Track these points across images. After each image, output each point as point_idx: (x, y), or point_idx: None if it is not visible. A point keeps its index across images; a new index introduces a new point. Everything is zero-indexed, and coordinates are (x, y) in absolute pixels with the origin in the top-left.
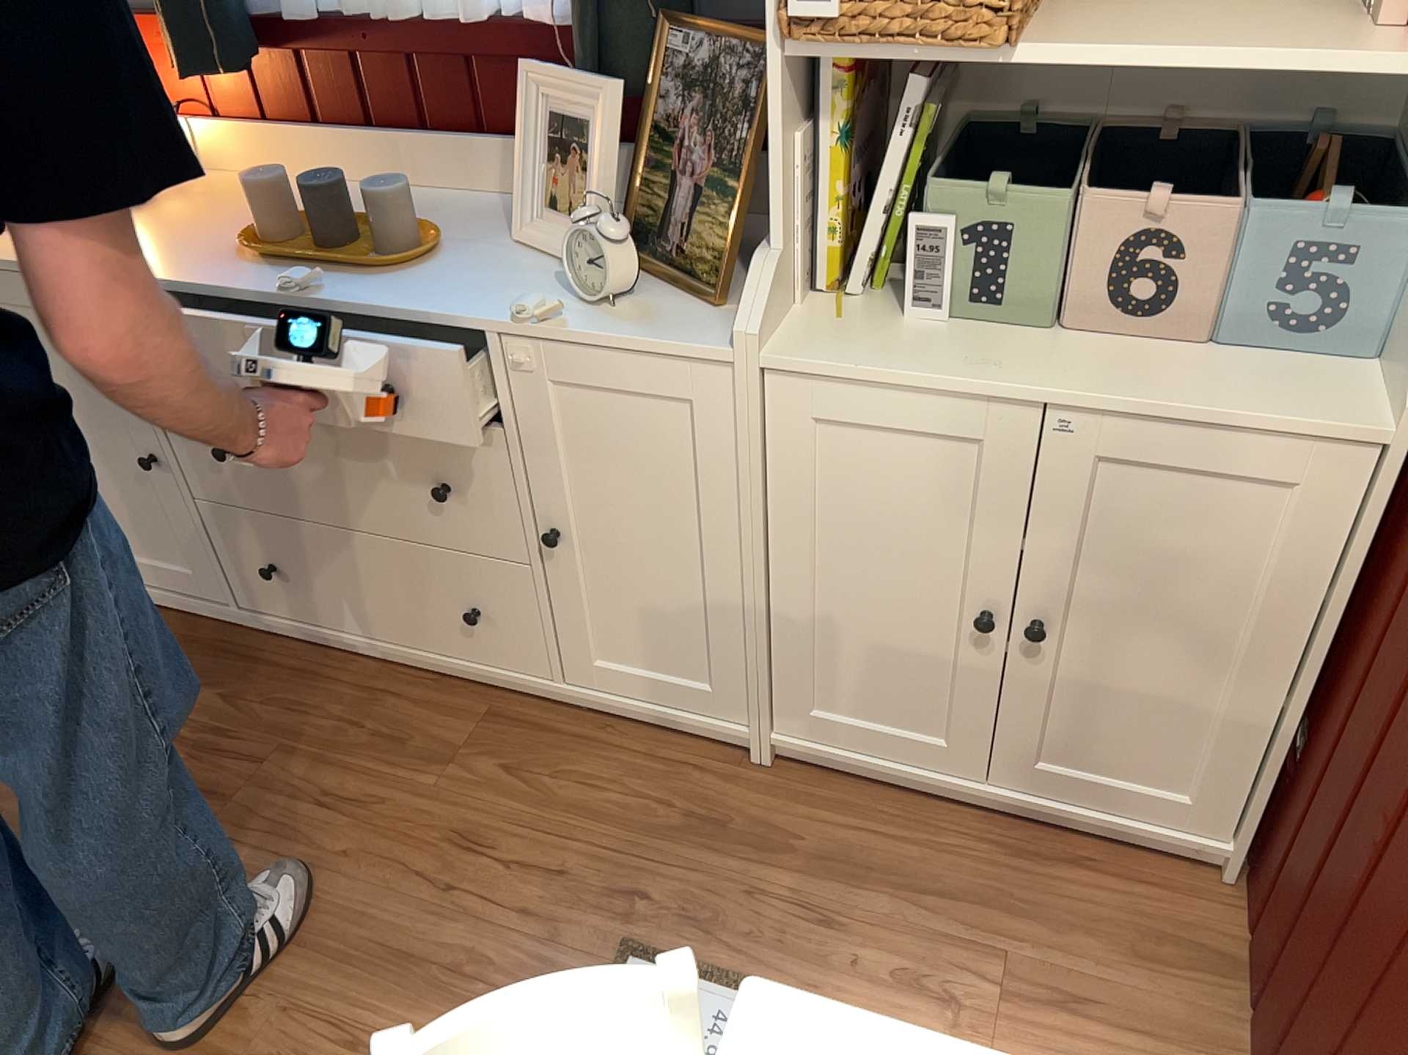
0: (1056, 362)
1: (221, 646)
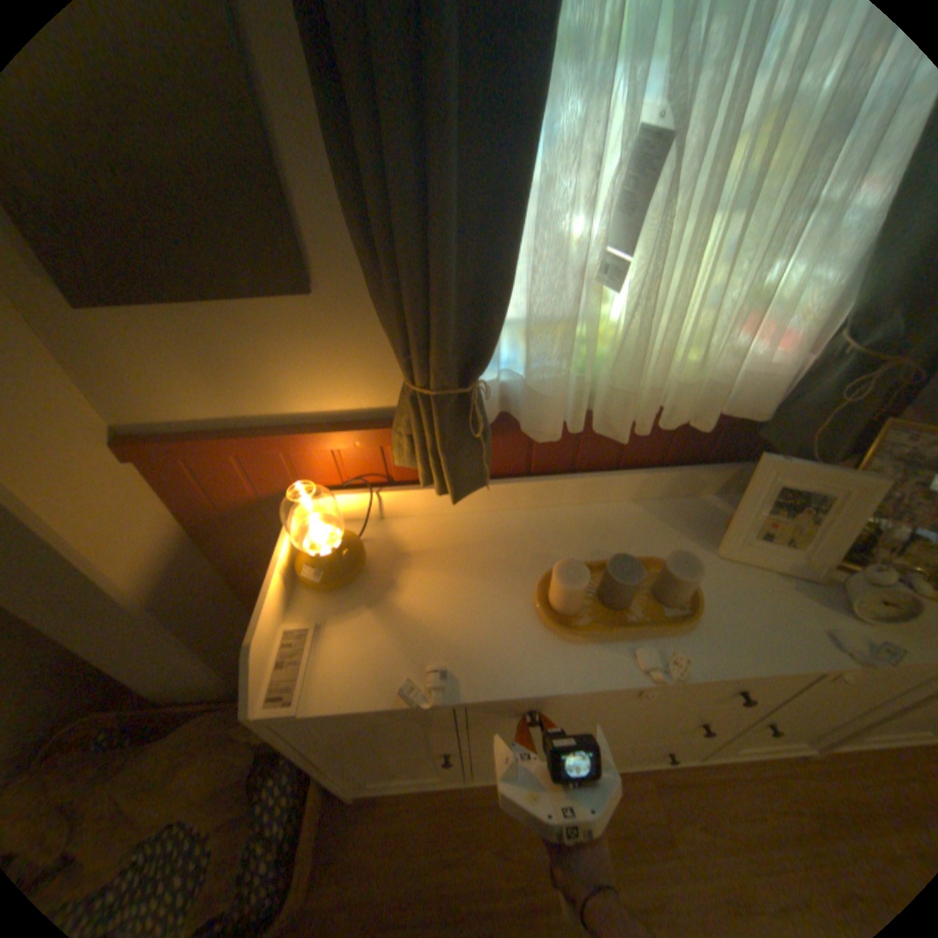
0: None
1: (455, 812)
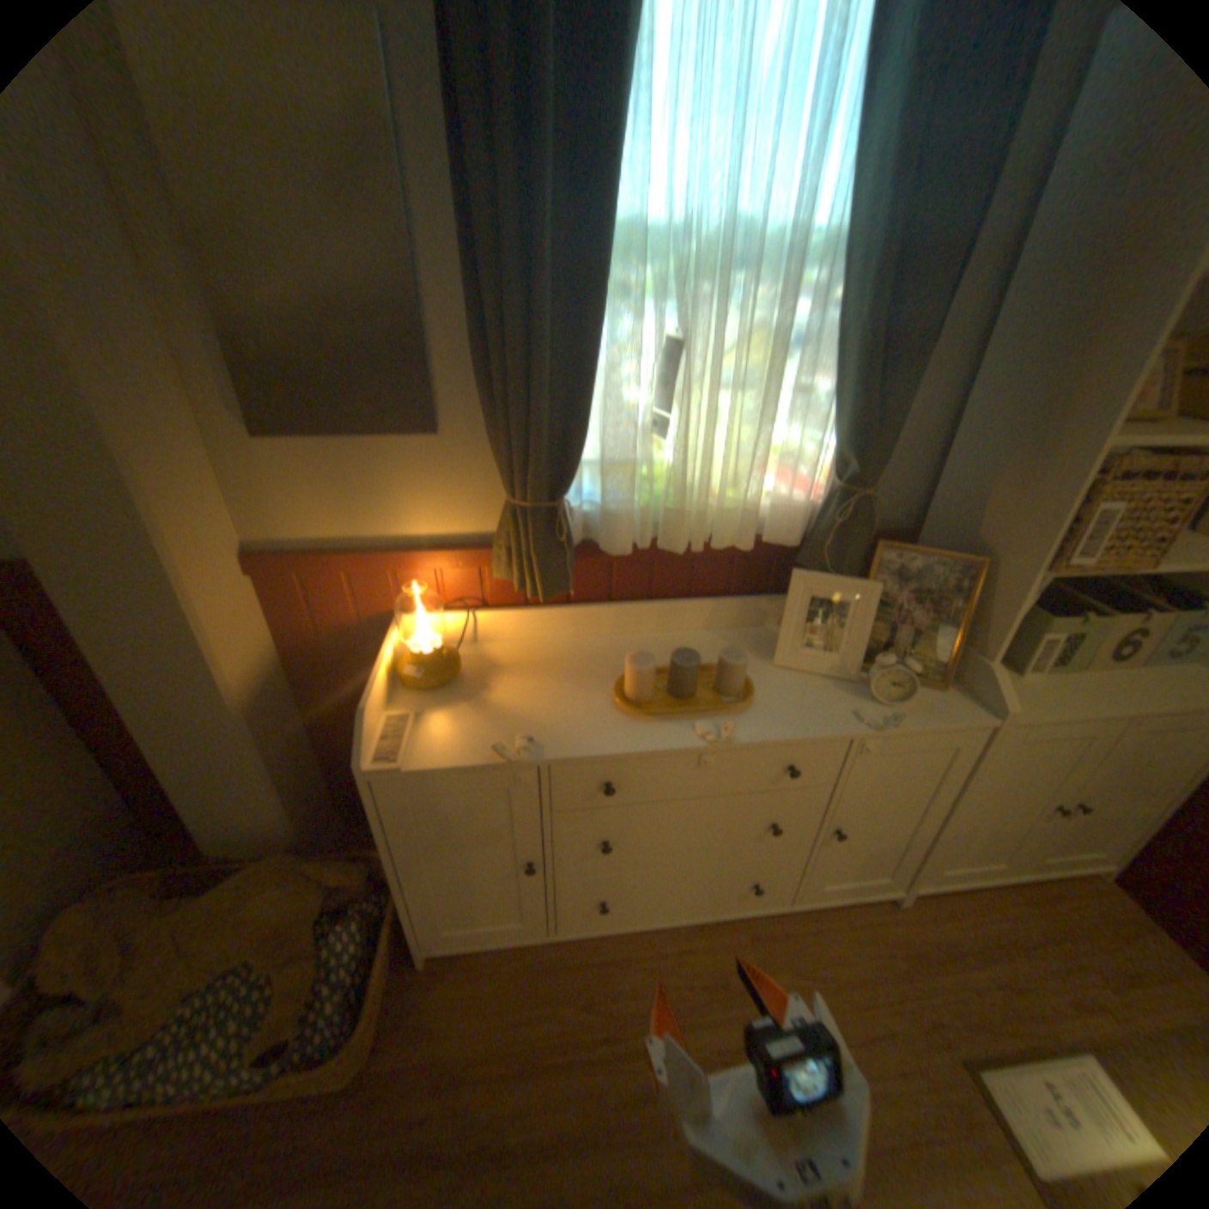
0: (1114, 691)
1: (536, 973)
